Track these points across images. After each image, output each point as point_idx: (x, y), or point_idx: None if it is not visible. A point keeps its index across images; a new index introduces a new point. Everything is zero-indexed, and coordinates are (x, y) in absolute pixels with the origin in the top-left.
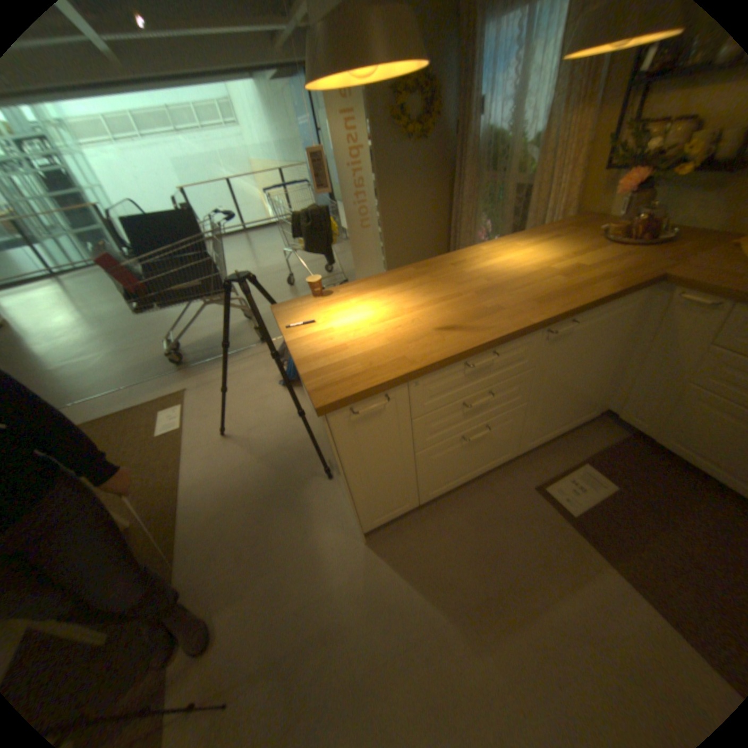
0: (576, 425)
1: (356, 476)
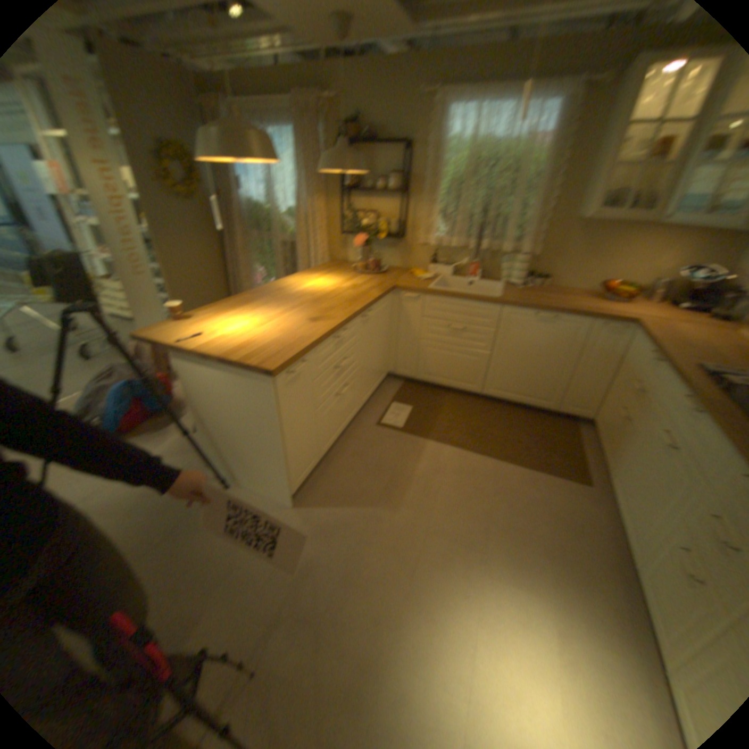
0: (379, 382)
1: (289, 433)
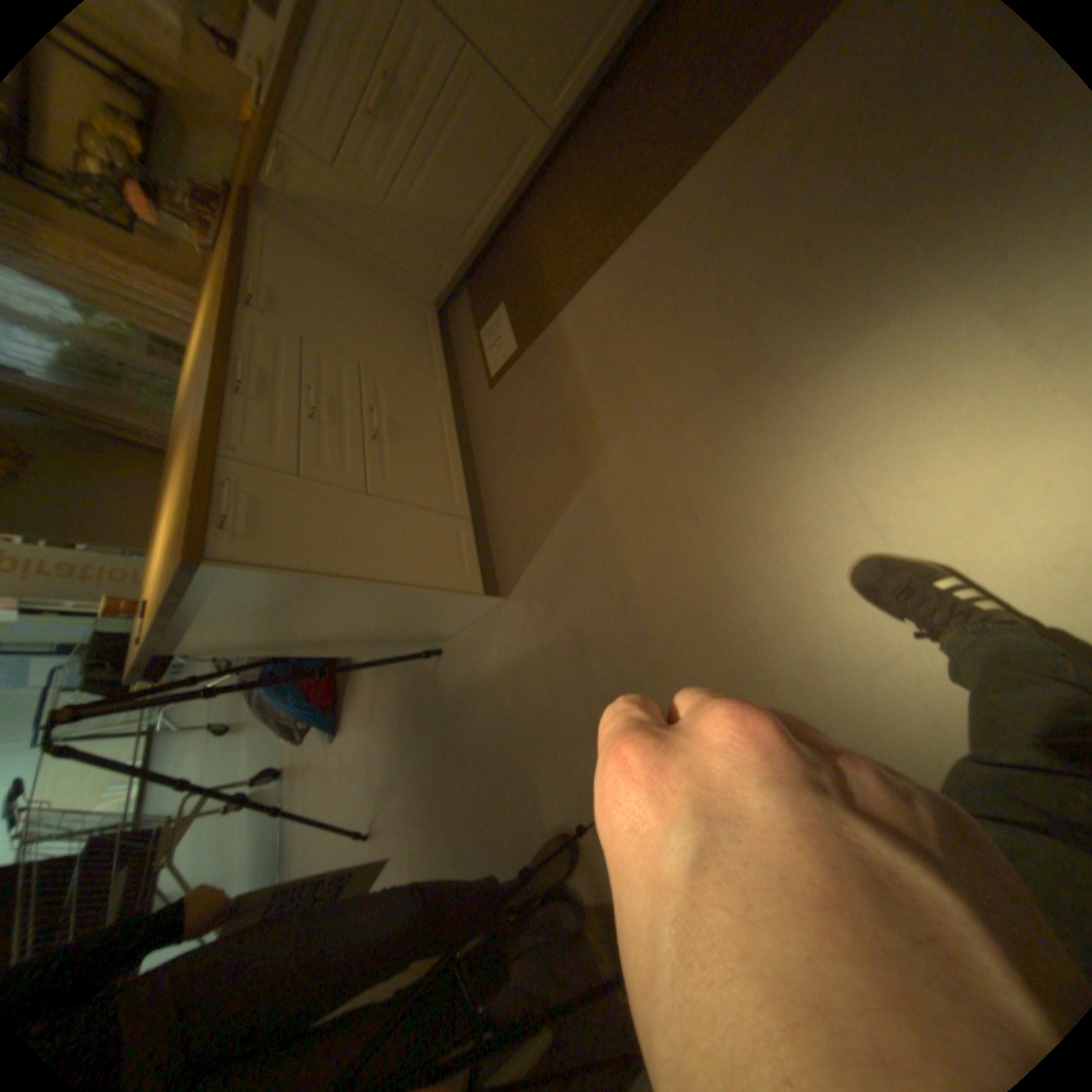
0: (437, 336)
1: (363, 565)
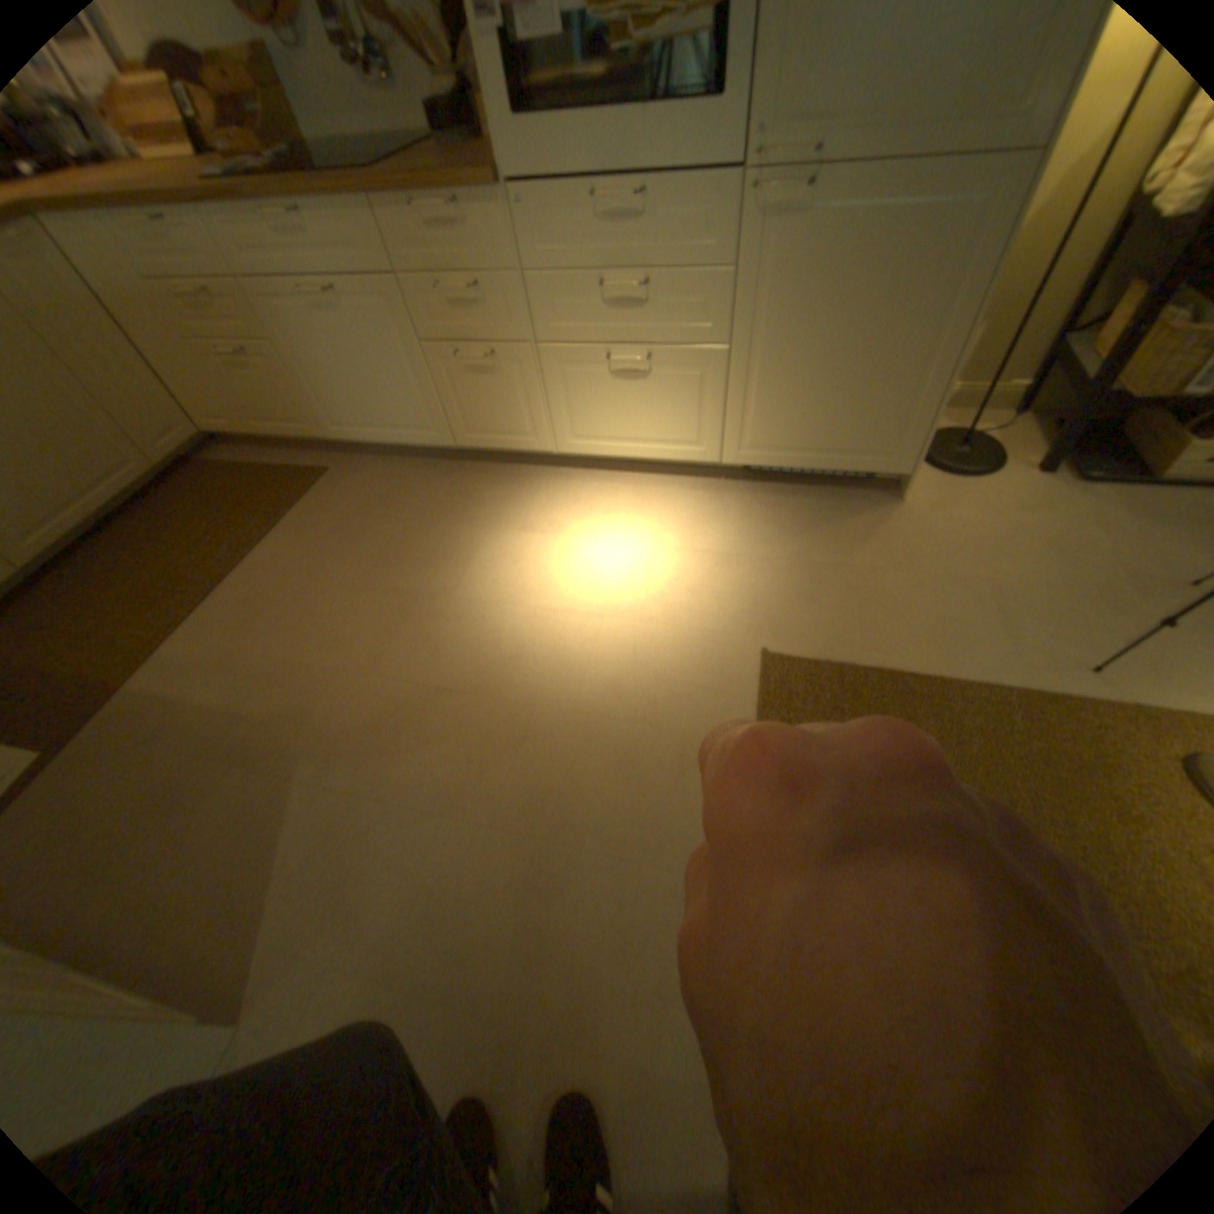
0: None
1: None
